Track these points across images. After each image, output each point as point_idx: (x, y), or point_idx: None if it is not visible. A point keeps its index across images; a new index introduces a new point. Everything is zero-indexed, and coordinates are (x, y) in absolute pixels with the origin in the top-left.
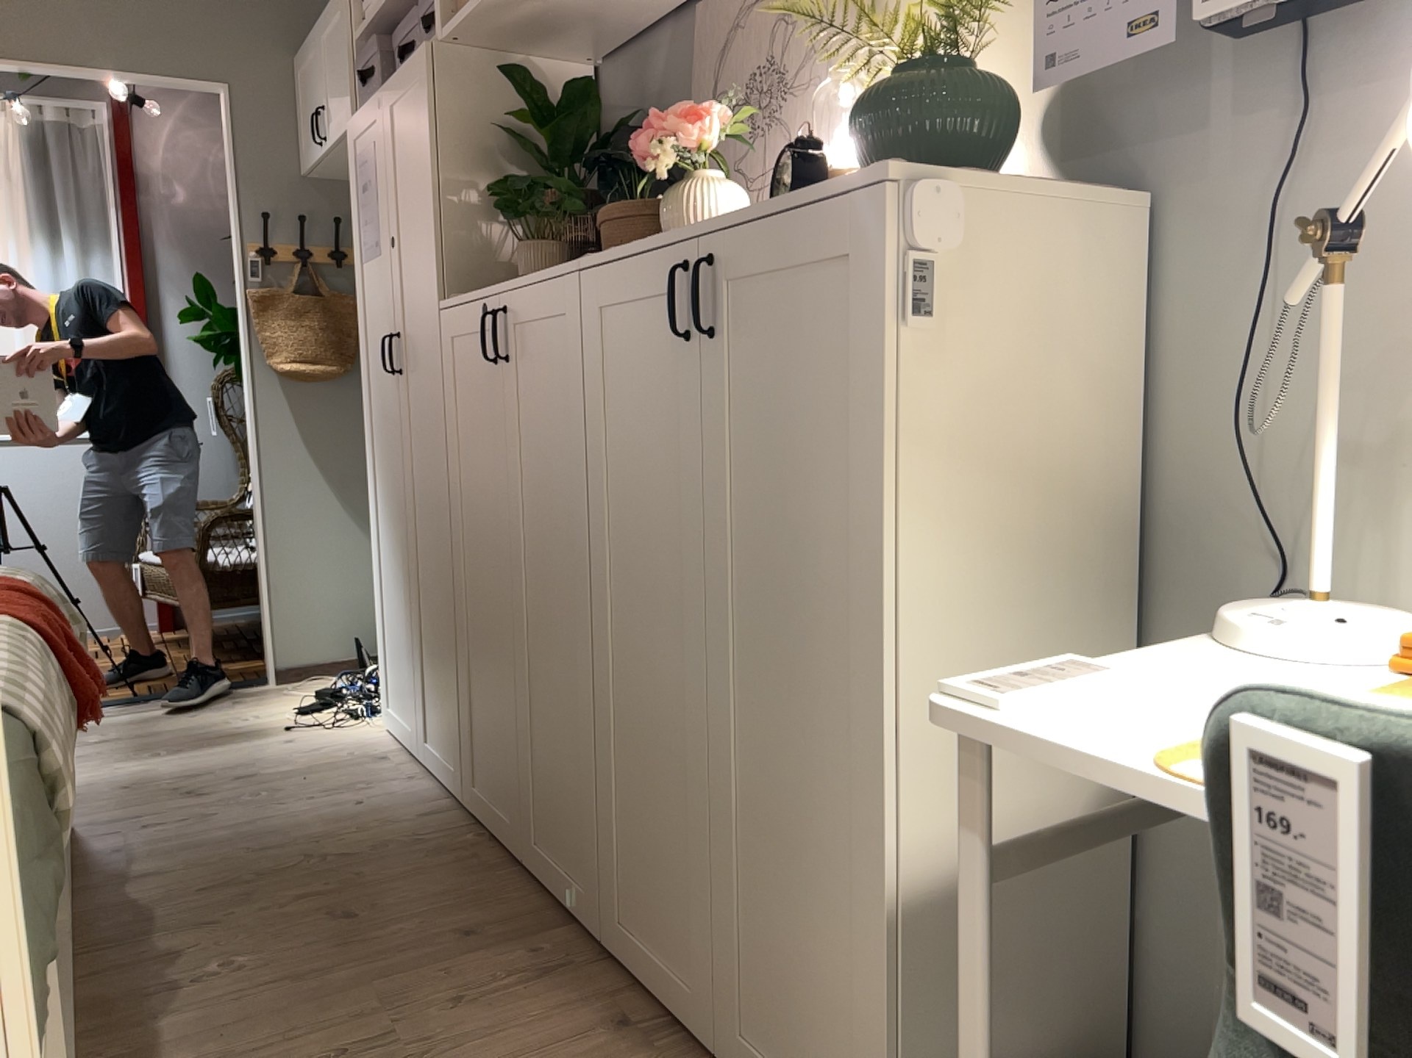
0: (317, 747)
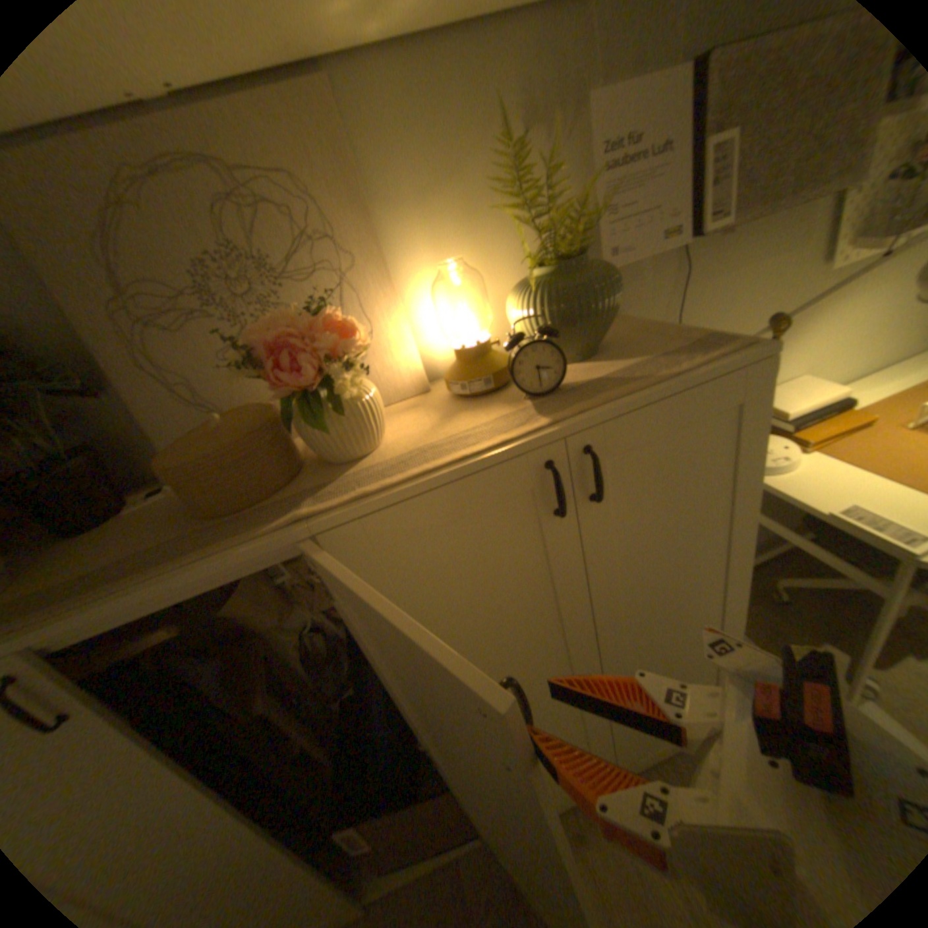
0: None
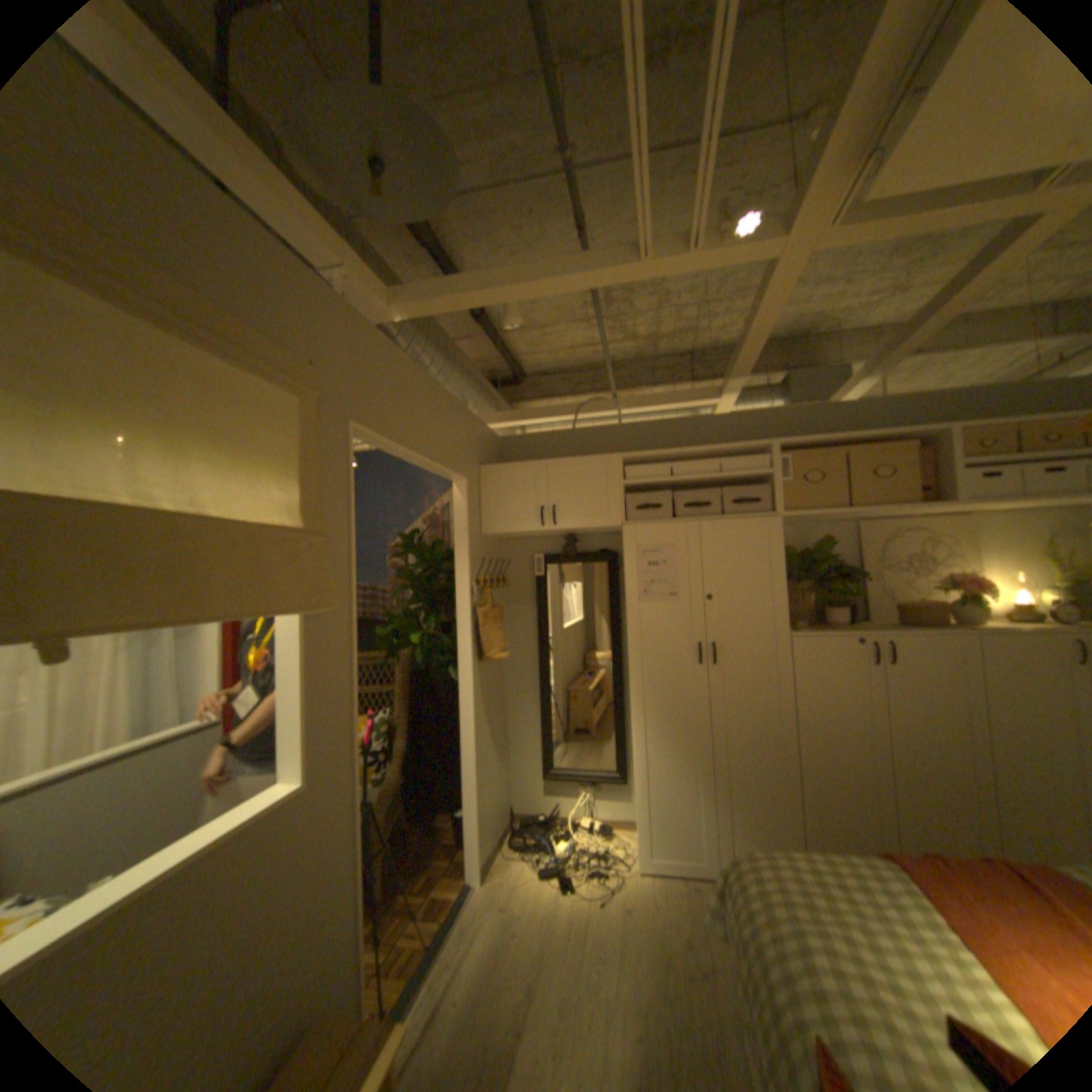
0: (649, 907)
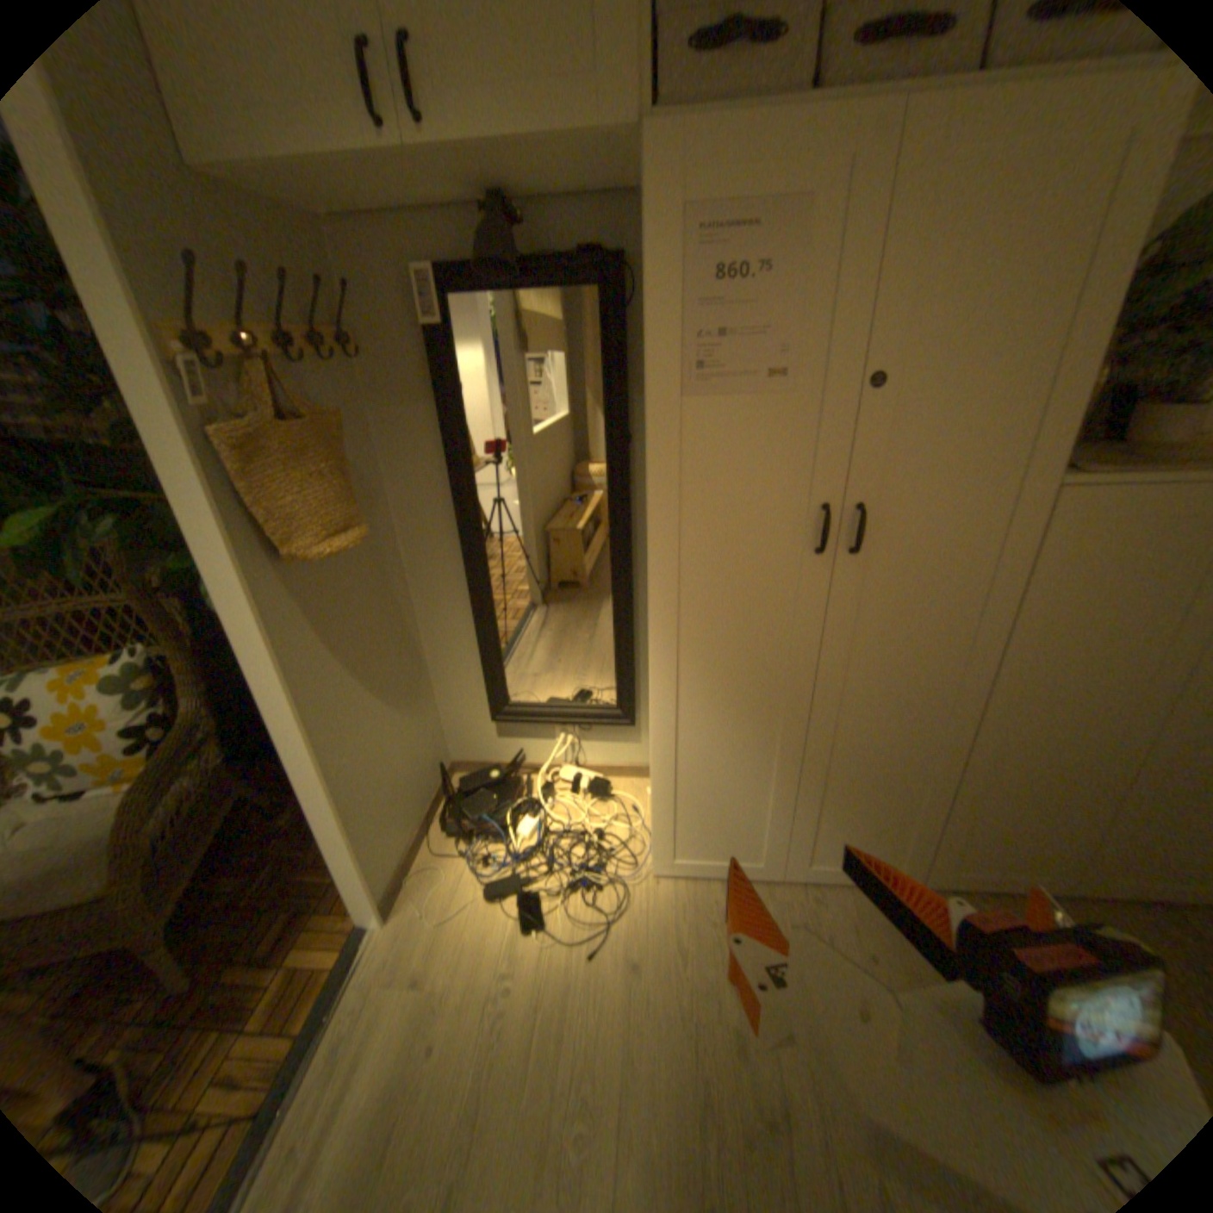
0: (671, 948)
